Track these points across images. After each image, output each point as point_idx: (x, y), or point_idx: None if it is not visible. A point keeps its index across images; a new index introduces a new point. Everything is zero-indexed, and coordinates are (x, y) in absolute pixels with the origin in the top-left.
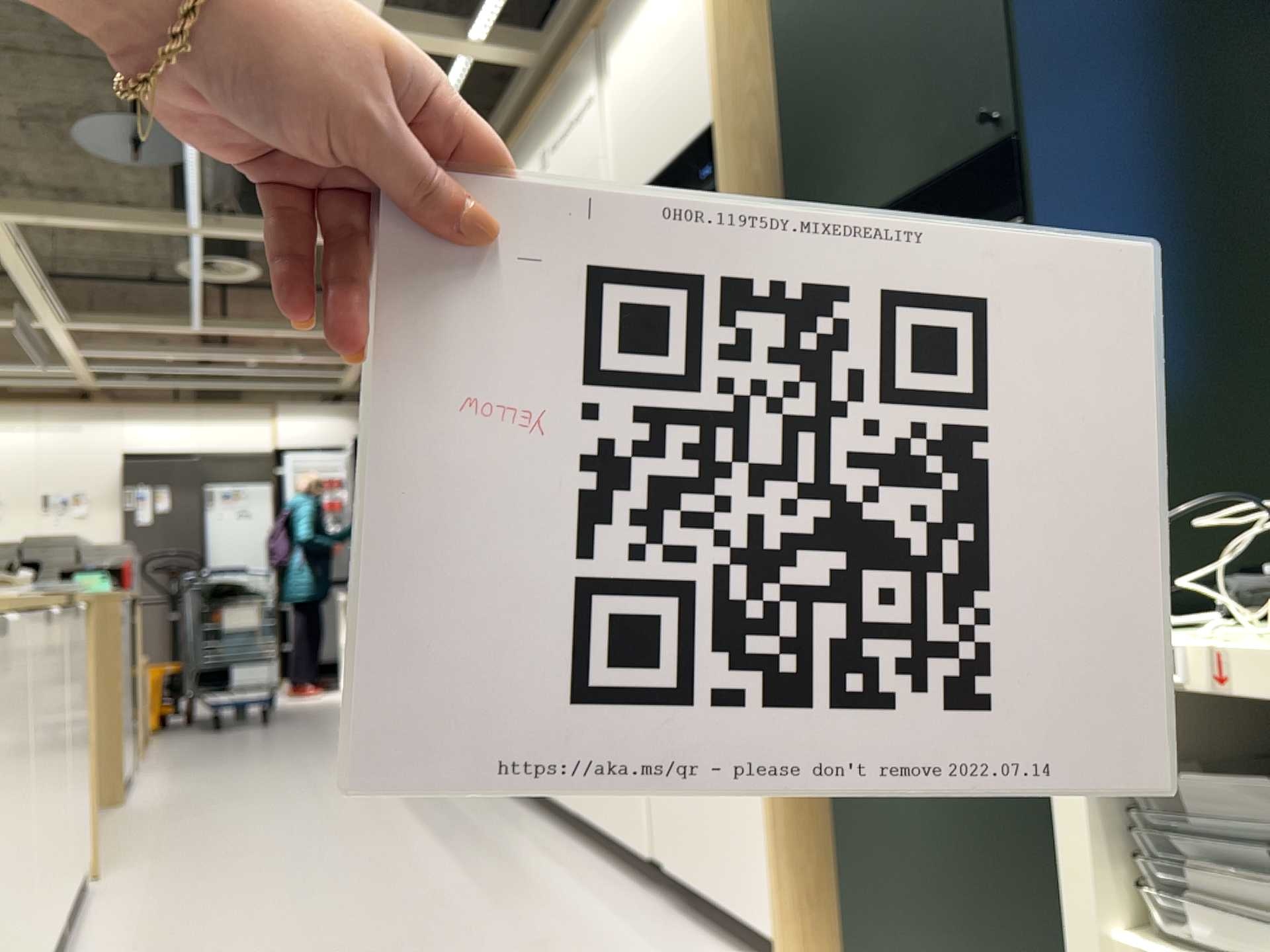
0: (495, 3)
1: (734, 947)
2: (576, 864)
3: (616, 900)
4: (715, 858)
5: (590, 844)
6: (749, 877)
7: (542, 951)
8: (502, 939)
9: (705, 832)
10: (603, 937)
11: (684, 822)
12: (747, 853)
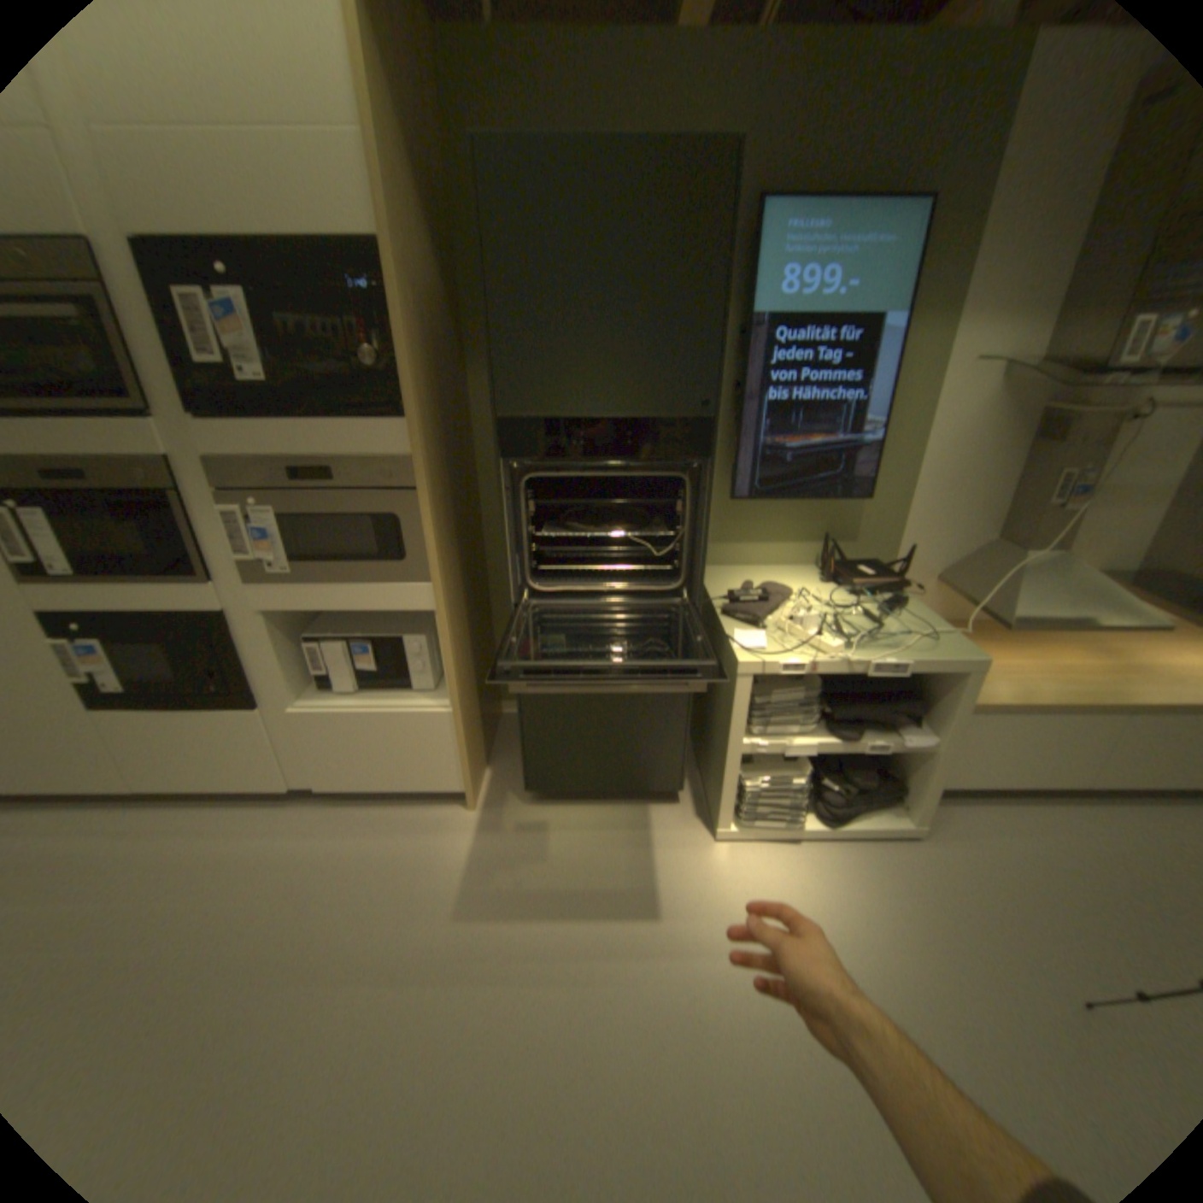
0: None
1: (396, 805)
2: (173, 827)
3: (266, 830)
4: (379, 772)
5: (150, 804)
6: (421, 771)
7: (283, 900)
8: (233, 919)
9: (366, 761)
10: (307, 858)
11: (335, 762)
12: (419, 761)
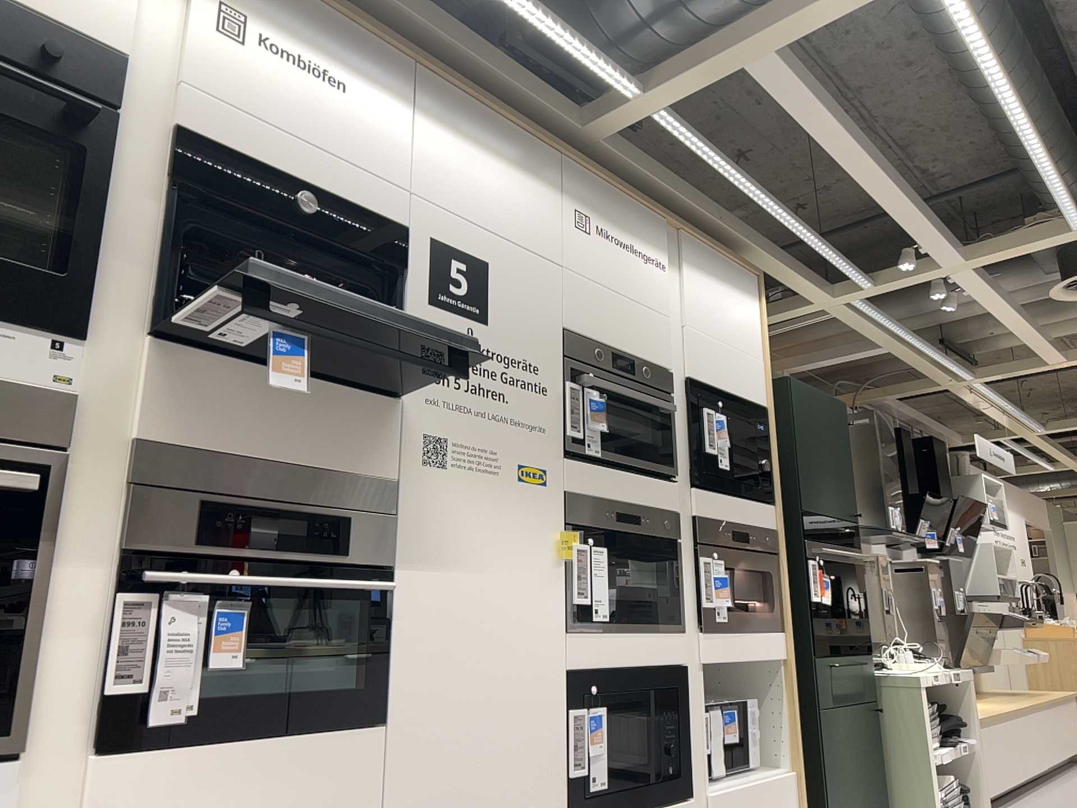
0: (686, 136)
1: None
2: None
3: None
4: None
5: None
6: None
7: None
8: None
9: None
10: None
11: None
12: None
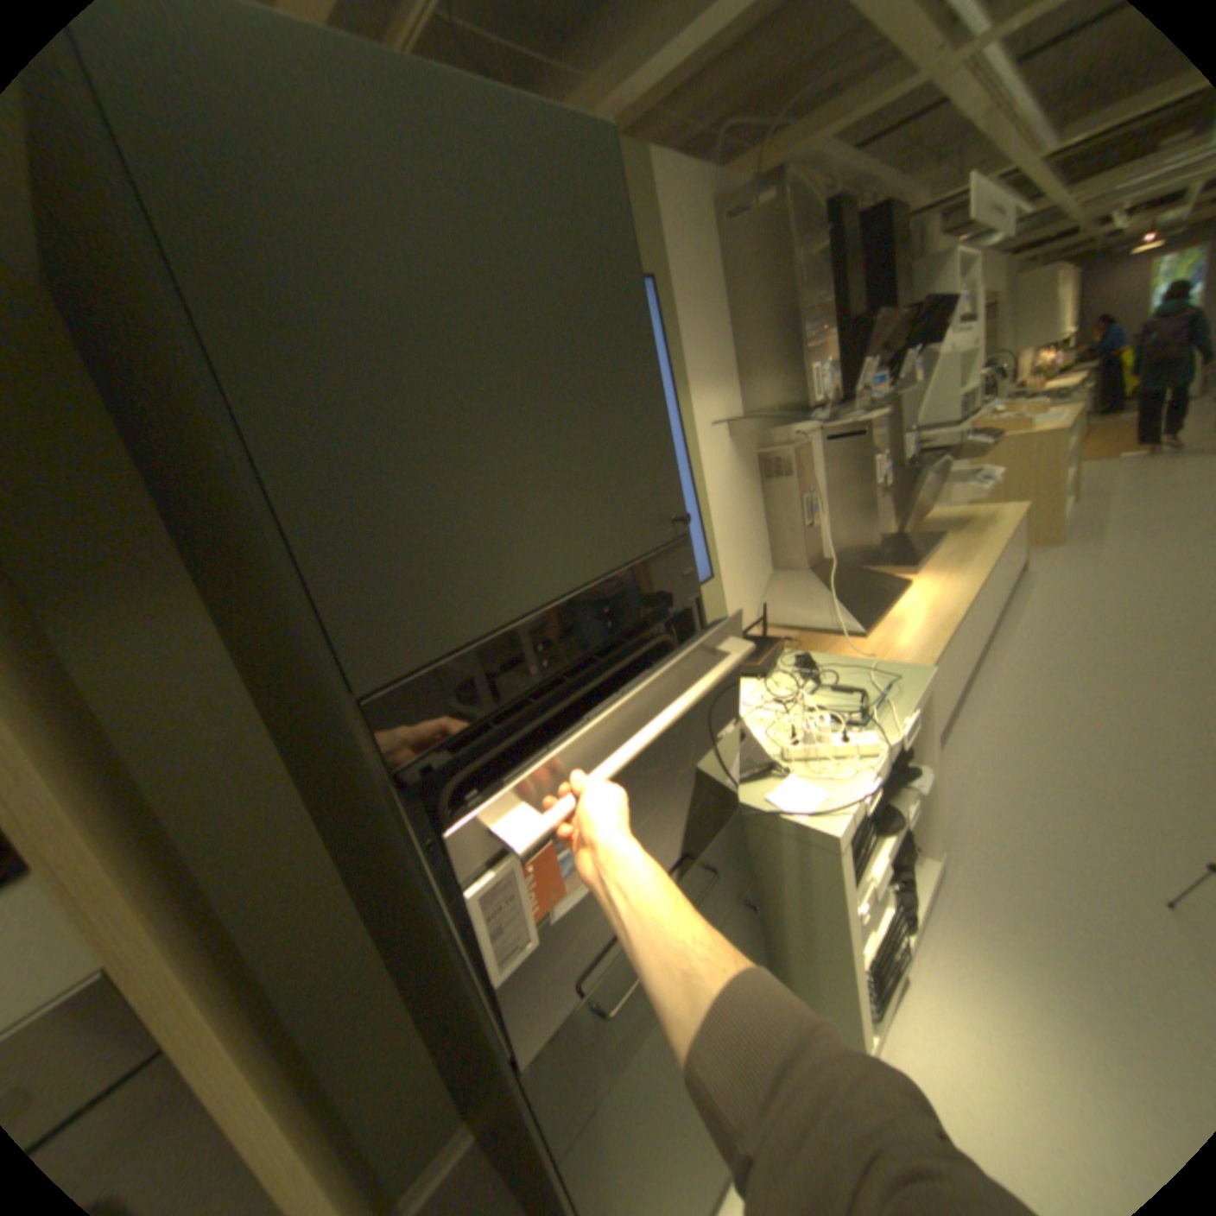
0: None
1: None
2: None
3: None
4: None
5: None
6: None
7: None
8: None
9: None
10: None
11: None
12: None
